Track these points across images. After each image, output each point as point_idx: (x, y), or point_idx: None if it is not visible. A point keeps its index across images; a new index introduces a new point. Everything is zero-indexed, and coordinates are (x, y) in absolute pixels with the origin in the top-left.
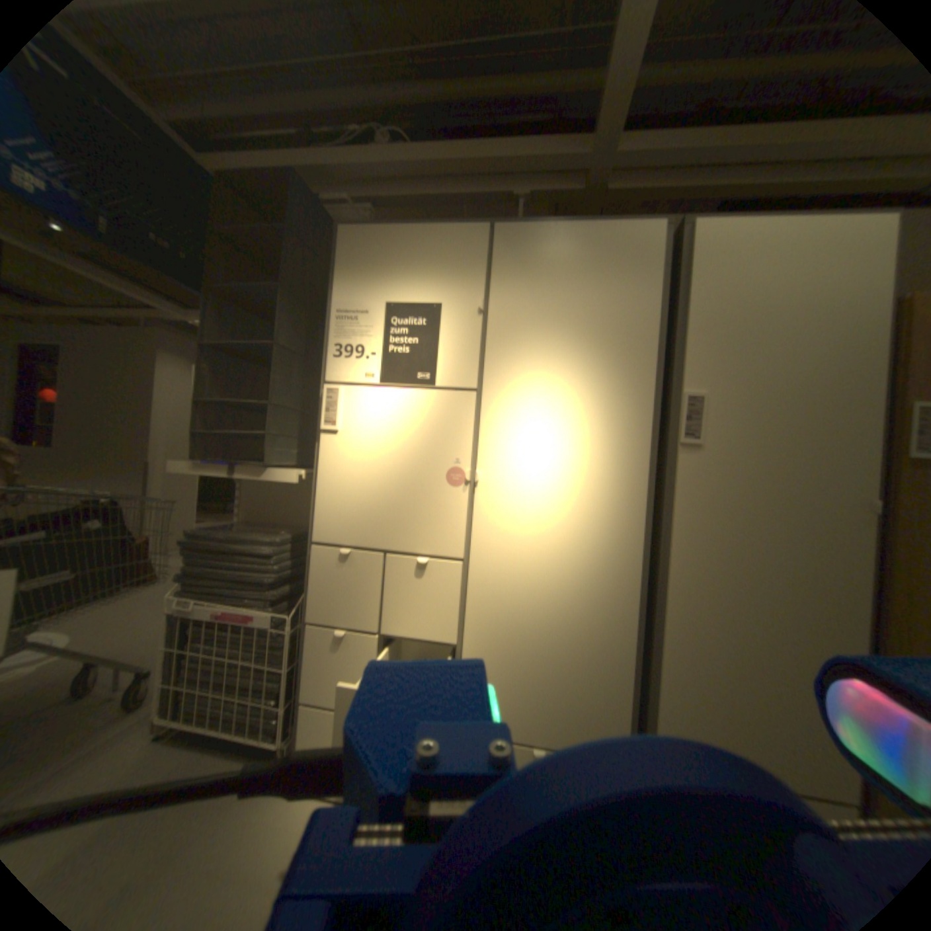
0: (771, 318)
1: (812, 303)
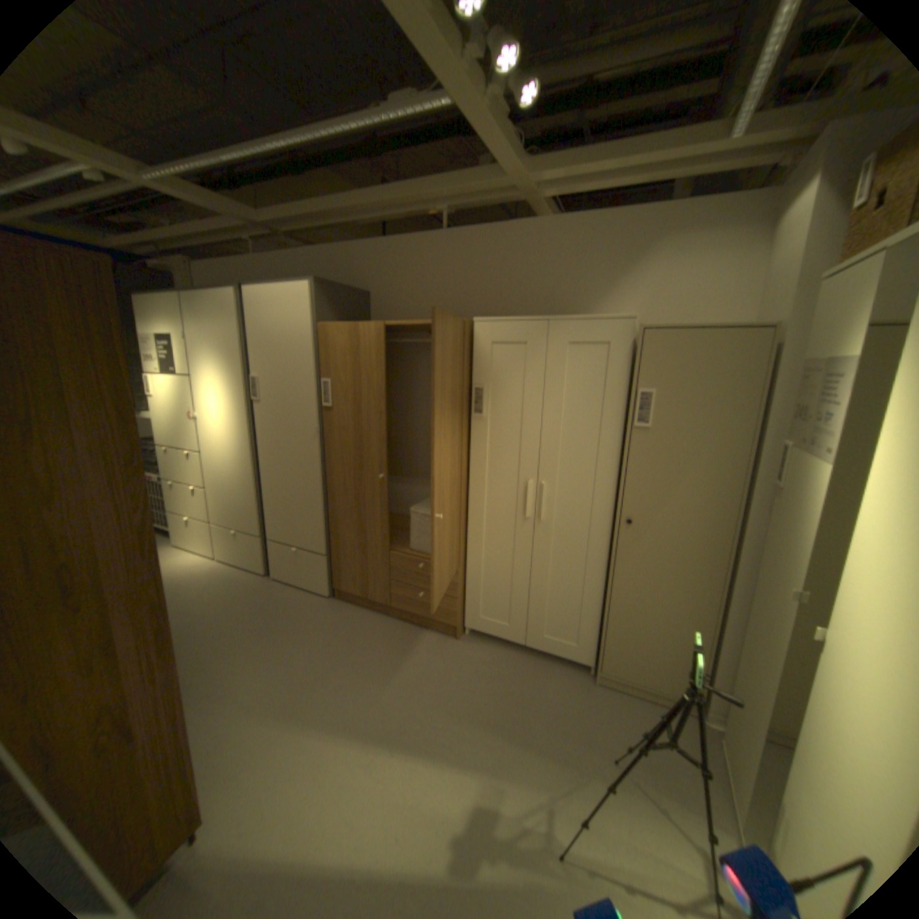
0: (274, 338)
1: (286, 330)
